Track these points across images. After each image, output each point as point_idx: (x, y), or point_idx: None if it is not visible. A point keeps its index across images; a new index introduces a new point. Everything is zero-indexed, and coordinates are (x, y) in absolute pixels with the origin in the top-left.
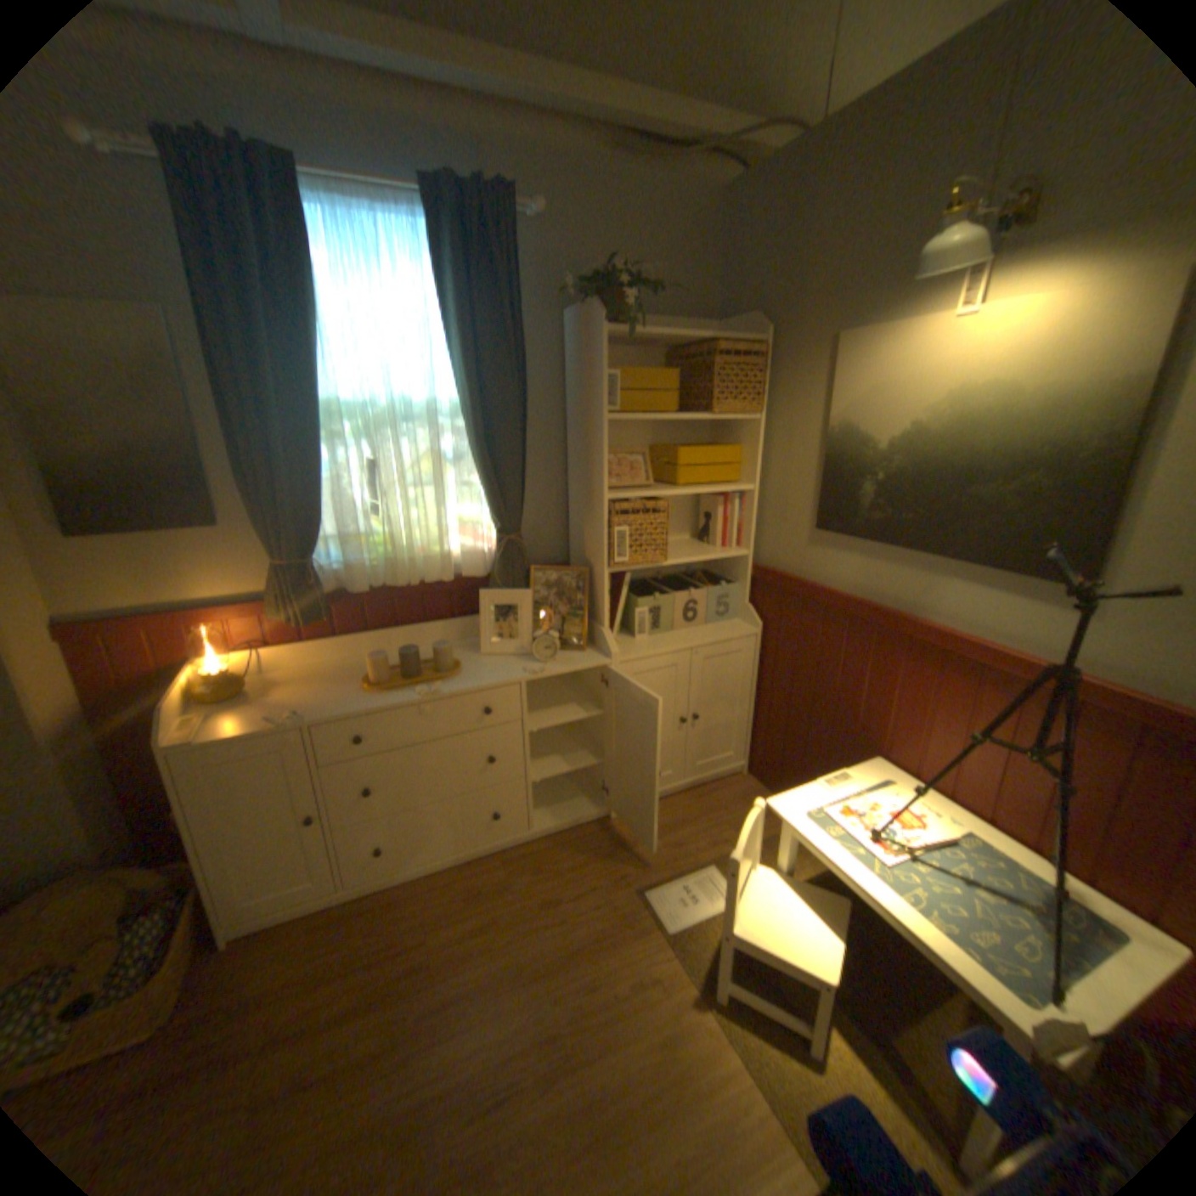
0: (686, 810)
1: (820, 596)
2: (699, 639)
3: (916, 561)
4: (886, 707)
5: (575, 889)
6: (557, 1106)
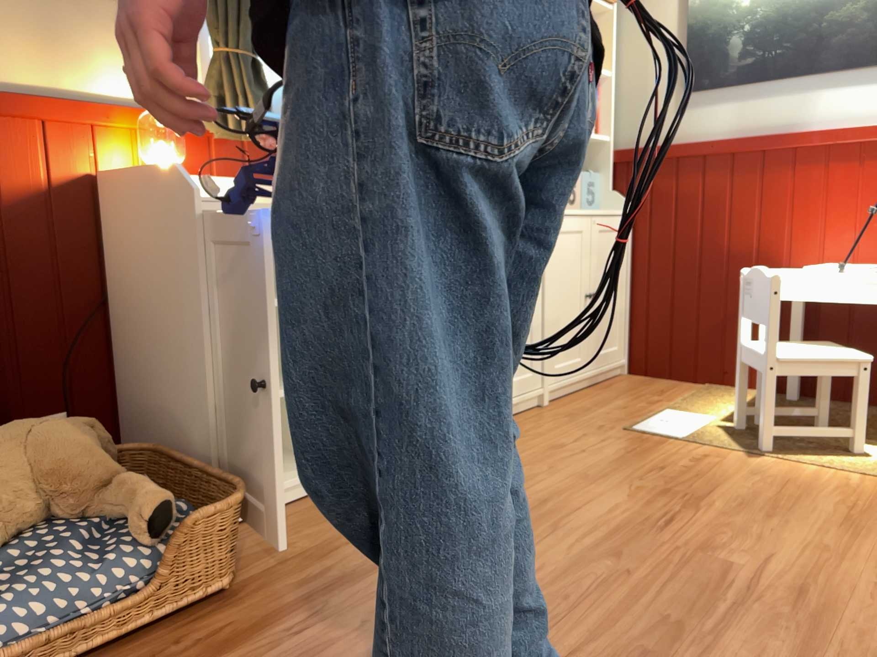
0: (602, 393)
1: (699, 149)
2: (593, 211)
3: (786, 88)
4: (778, 221)
5: (568, 437)
6: (716, 510)
